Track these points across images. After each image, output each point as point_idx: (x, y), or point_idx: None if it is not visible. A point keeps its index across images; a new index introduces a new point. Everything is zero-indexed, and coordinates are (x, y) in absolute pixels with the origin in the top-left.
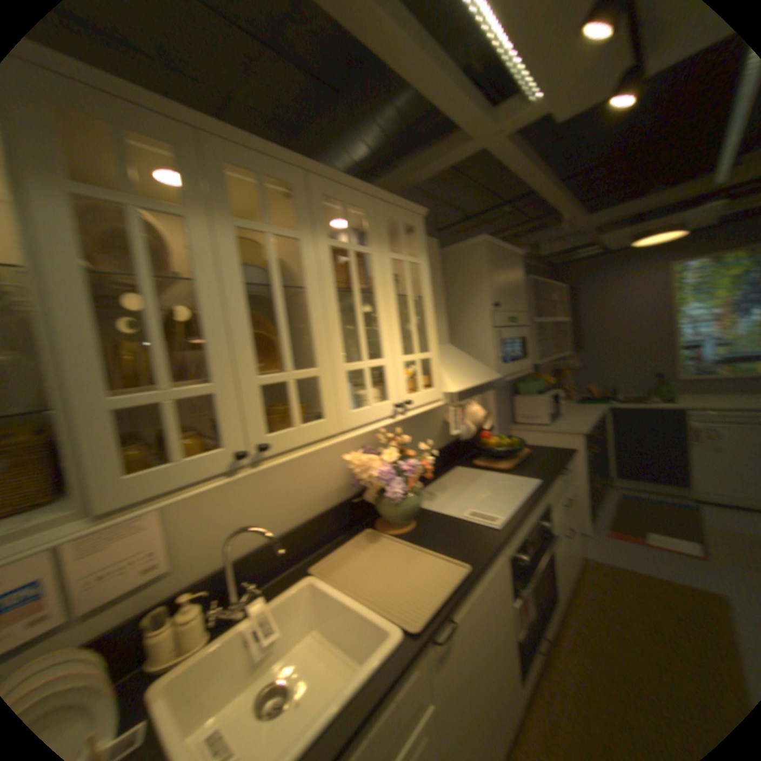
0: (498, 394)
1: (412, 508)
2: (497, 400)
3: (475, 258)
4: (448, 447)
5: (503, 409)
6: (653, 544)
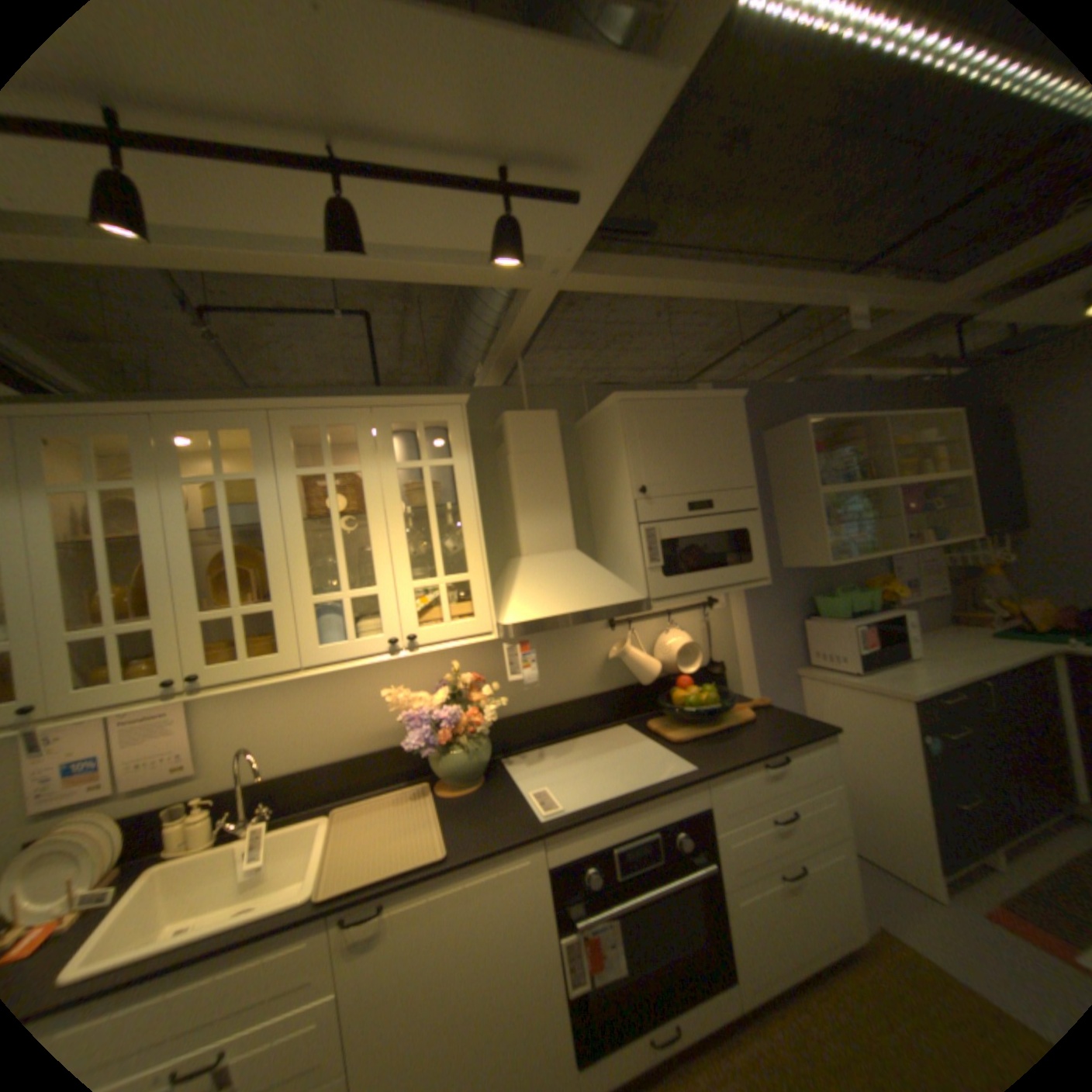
0: (754, 614)
1: (461, 766)
2: (750, 624)
3: (612, 425)
4: (611, 692)
5: (768, 639)
6: None
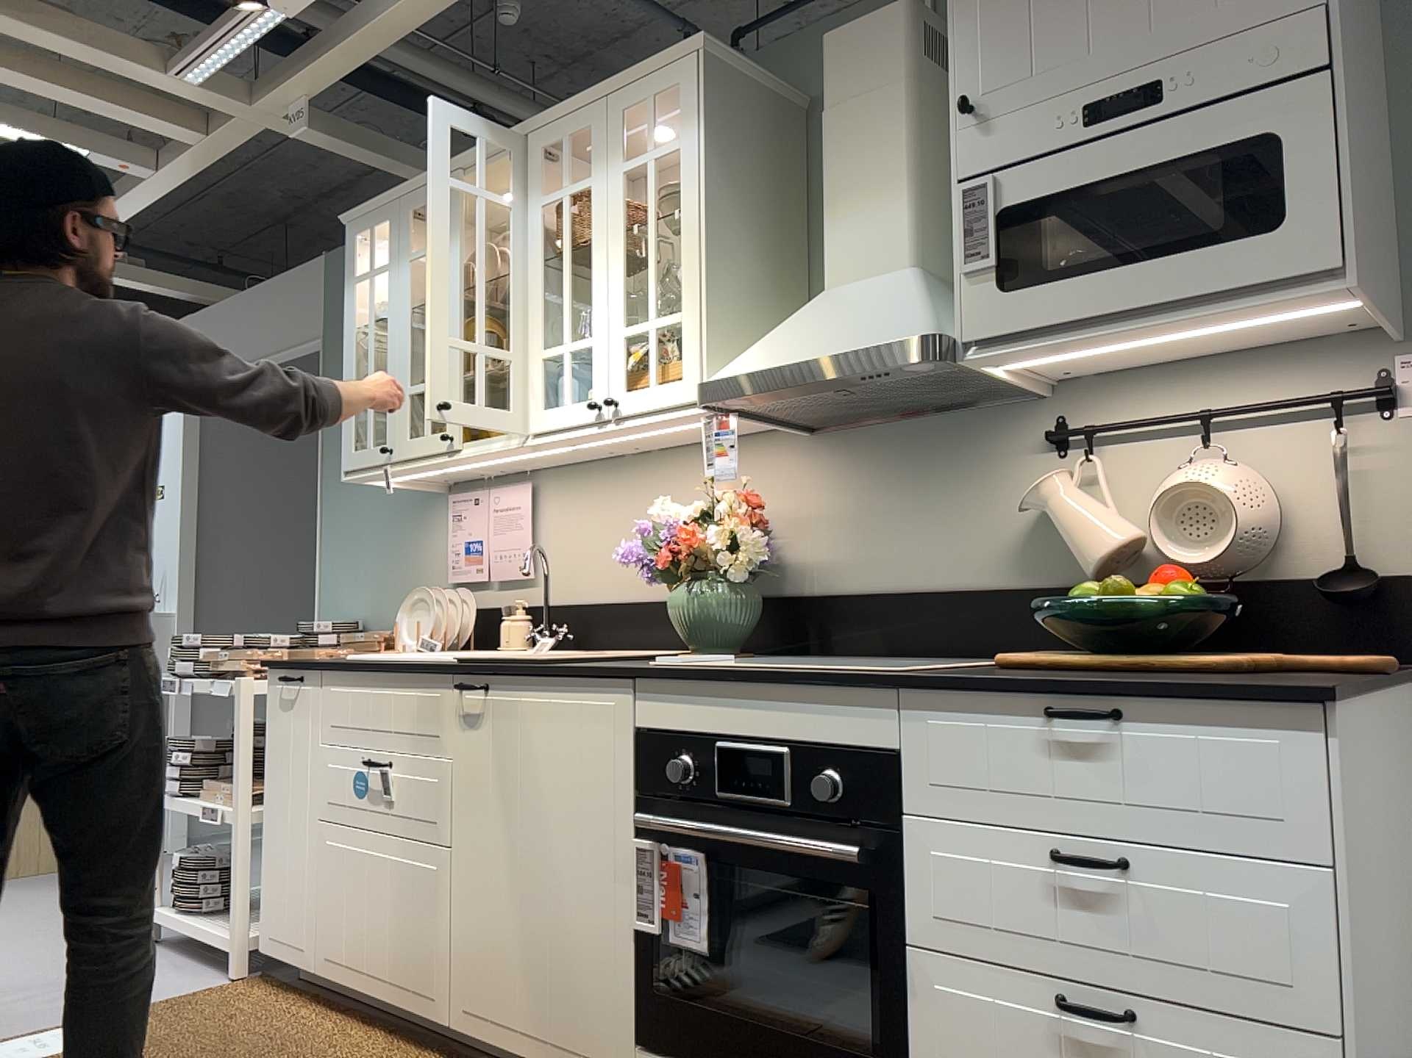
0: None
1: (687, 614)
2: None
3: None
4: (1036, 588)
5: None
6: None
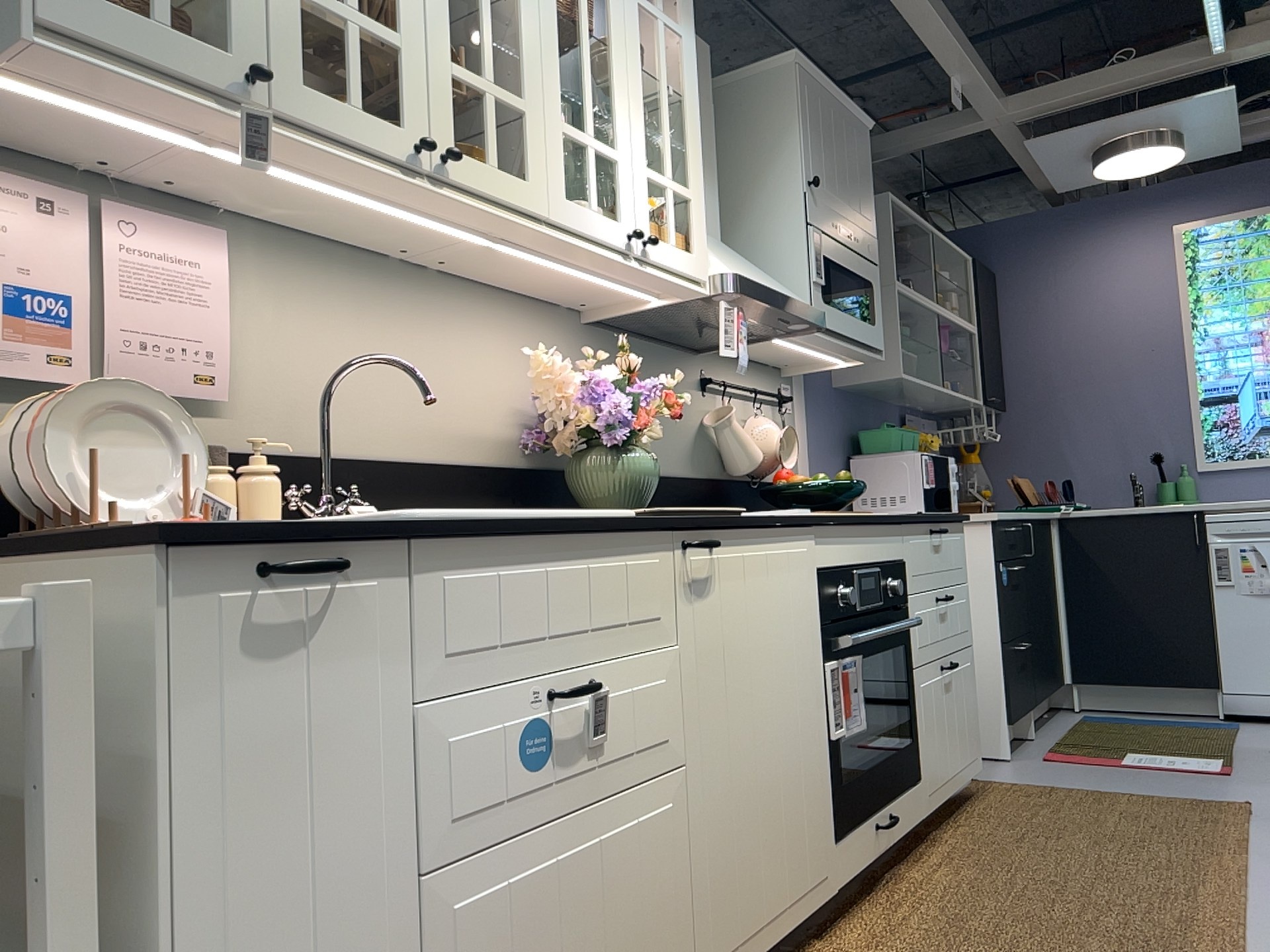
0: (814, 433)
1: (636, 478)
2: (811, 445)
3: (773, 95)
4: (704, 479)
5: (824, 471)
6: (1129, 760)
